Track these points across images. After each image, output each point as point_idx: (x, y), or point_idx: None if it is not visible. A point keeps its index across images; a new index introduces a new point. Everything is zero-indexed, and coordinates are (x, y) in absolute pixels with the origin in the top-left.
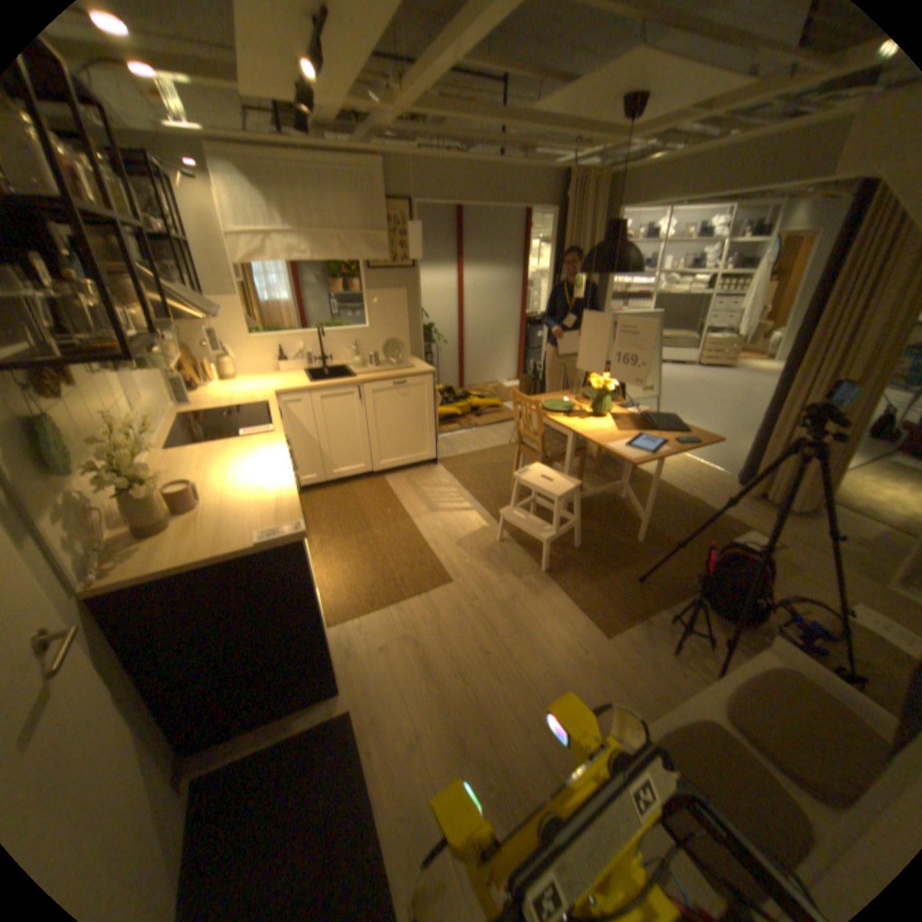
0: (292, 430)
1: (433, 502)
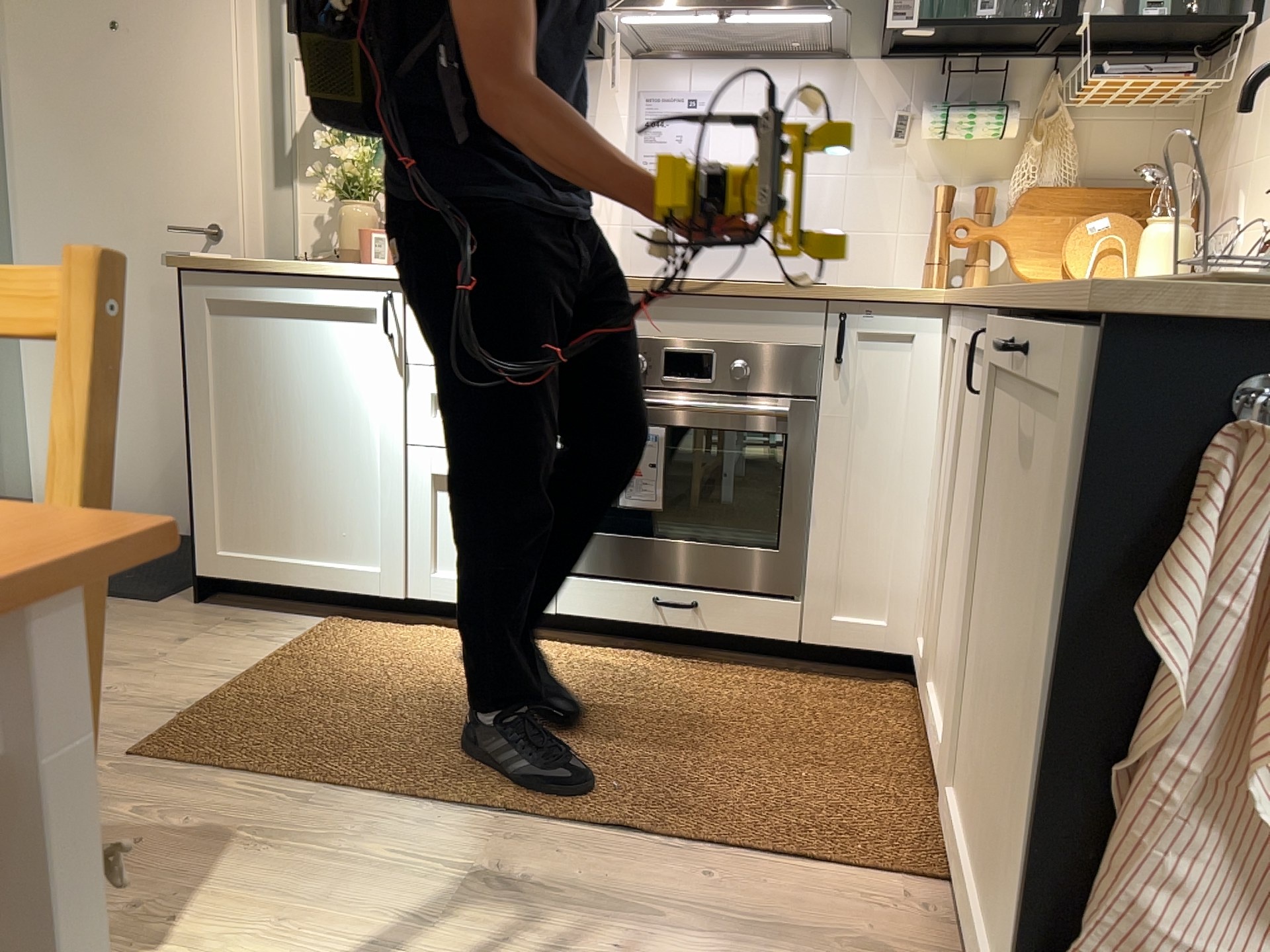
0: (947, 454)
1: (543, 926)
